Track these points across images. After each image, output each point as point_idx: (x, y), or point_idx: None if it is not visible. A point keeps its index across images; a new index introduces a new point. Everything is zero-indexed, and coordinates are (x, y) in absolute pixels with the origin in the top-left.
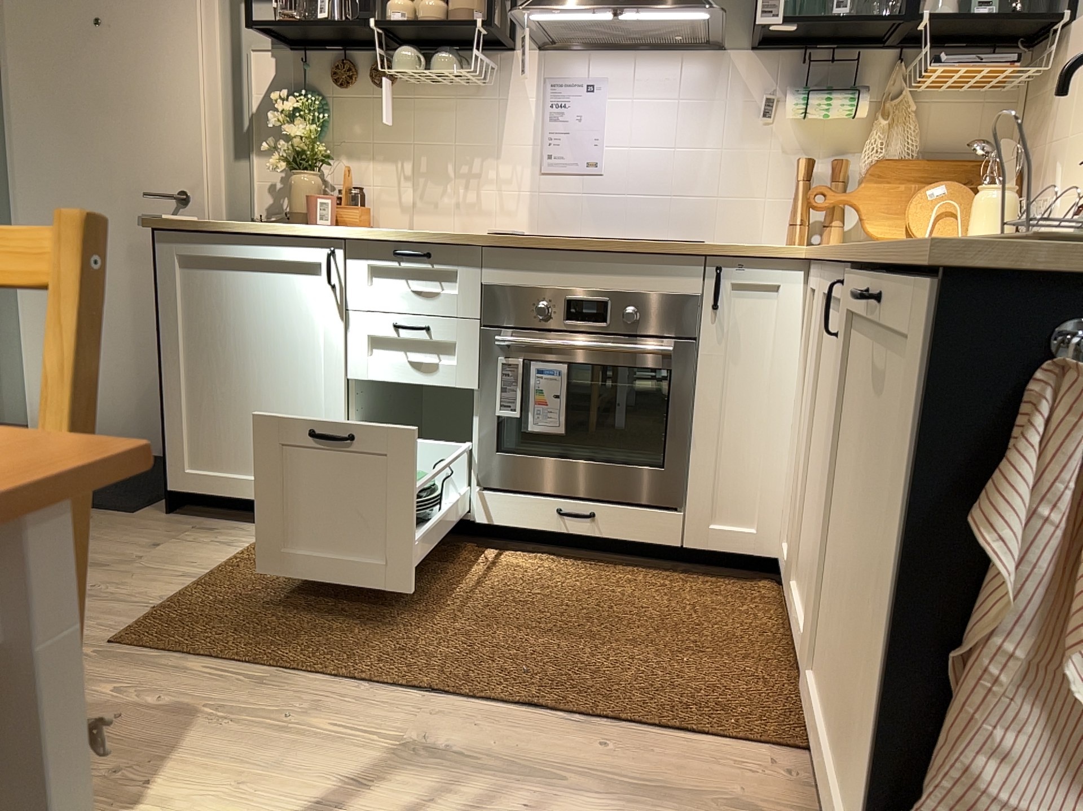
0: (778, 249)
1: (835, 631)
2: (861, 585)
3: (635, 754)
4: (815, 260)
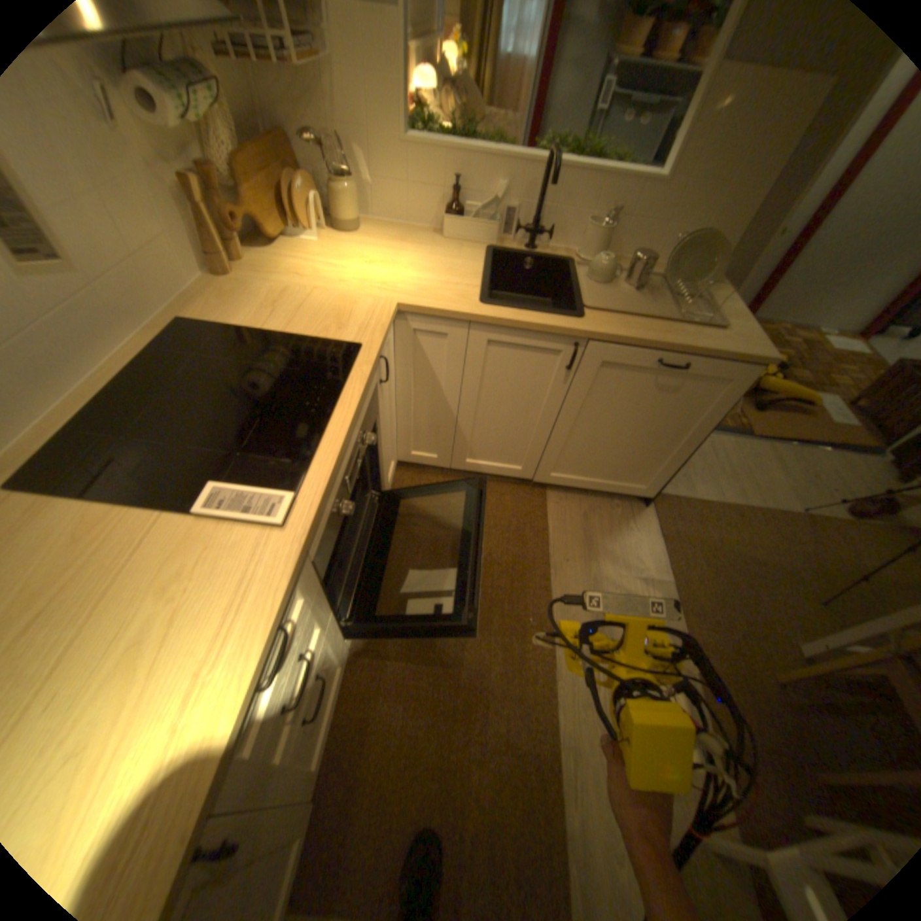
0: (389, 314)
1: (575, 458)
2: (623, 440)
3: (568, 550)
4: (434, 313)
